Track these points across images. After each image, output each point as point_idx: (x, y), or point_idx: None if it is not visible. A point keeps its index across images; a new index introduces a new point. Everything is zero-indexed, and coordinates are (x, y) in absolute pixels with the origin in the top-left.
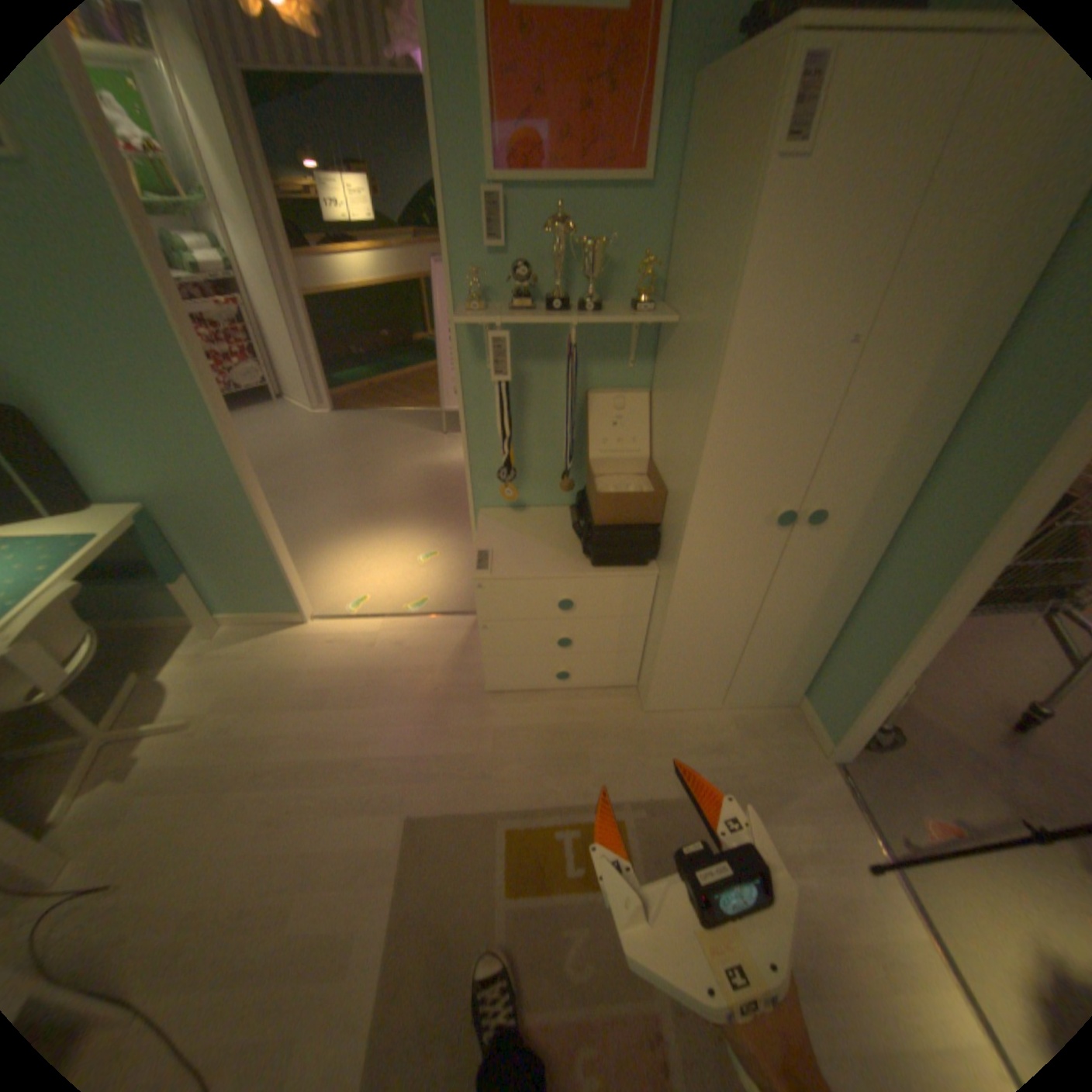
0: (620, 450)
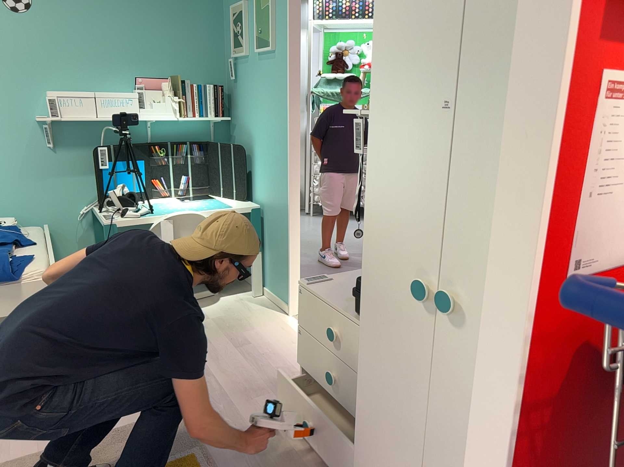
0: None
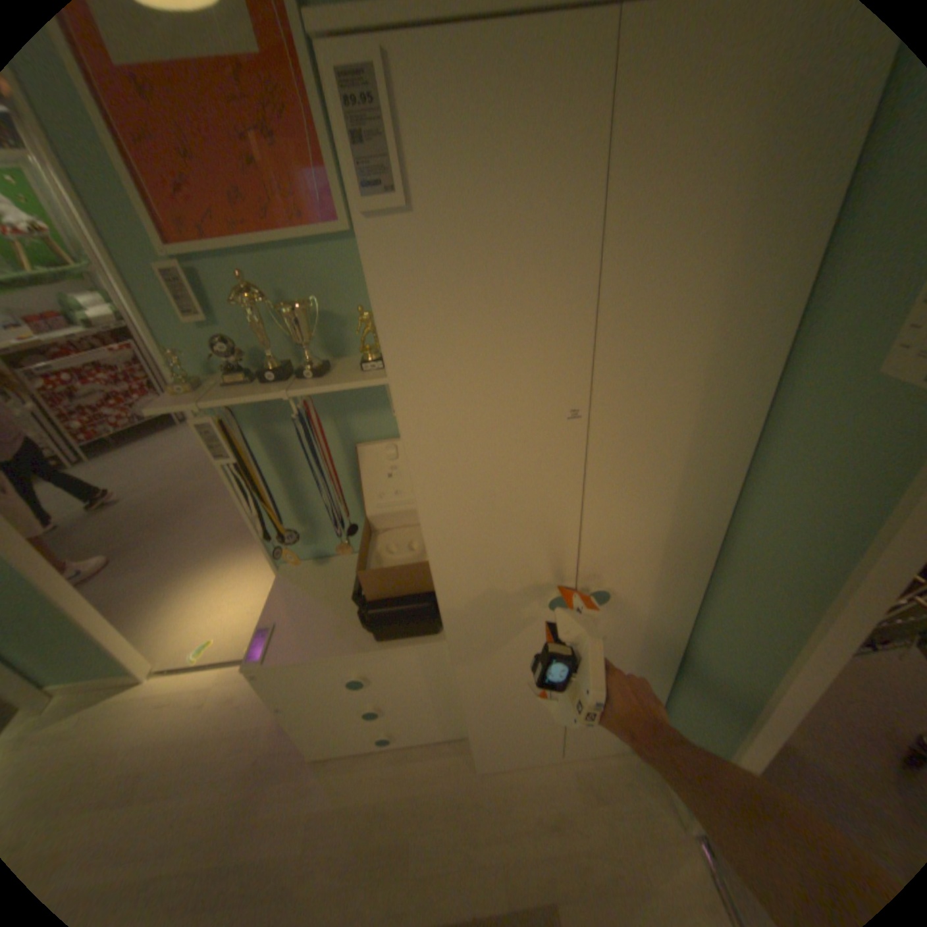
0: (399, 503)
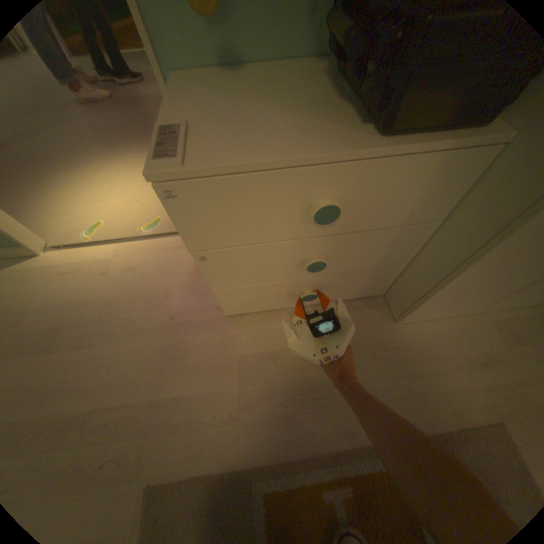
0: None
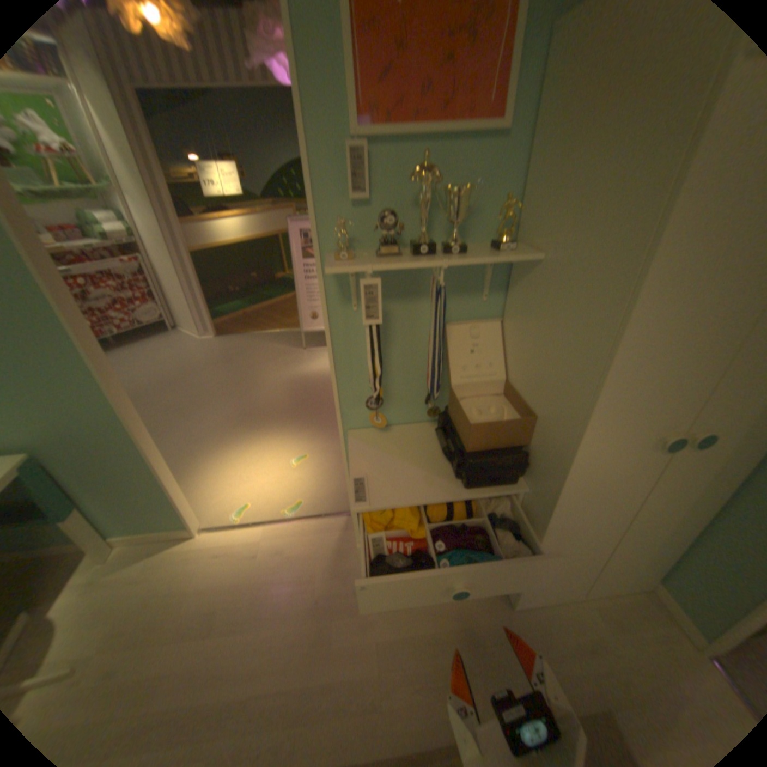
0: (480, 374)
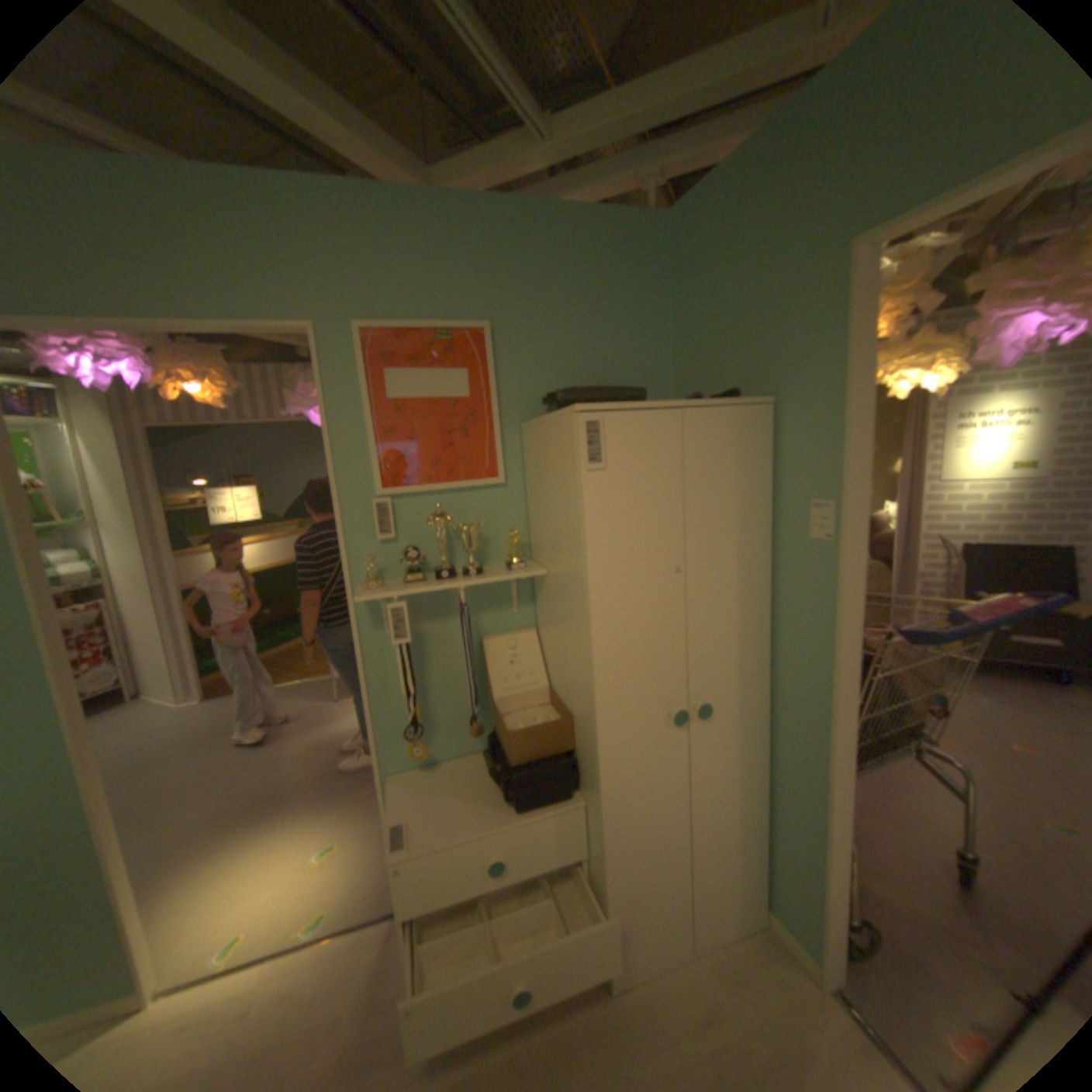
0: (522, 685)
